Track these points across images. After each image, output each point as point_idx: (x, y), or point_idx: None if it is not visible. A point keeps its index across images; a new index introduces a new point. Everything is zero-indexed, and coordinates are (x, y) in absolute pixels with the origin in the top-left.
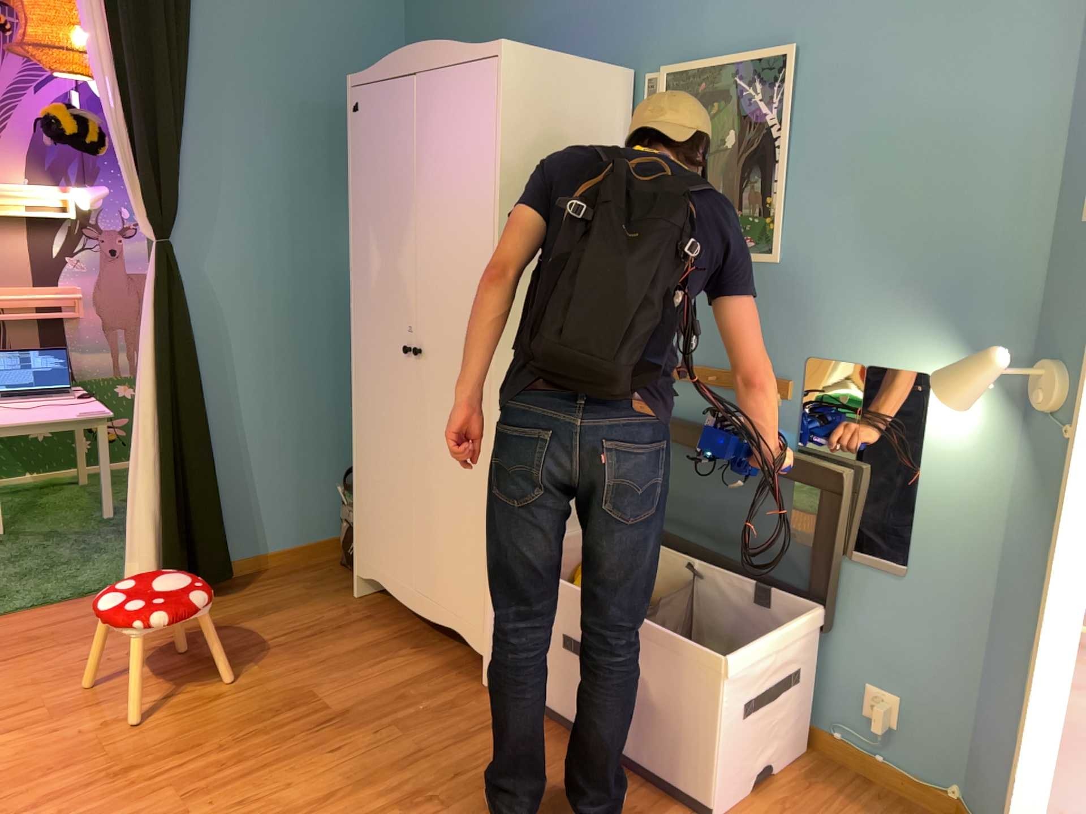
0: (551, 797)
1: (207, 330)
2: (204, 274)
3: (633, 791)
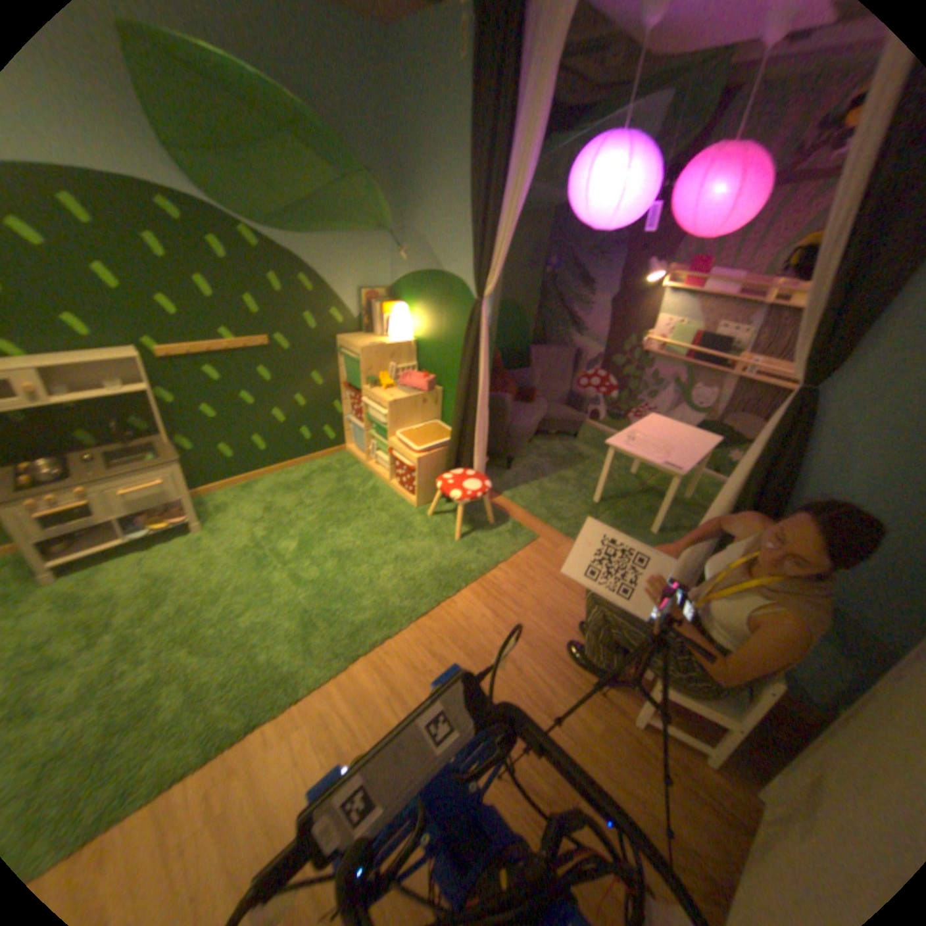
0: None
1: (818, 486)
2: (851, 435)
3: None
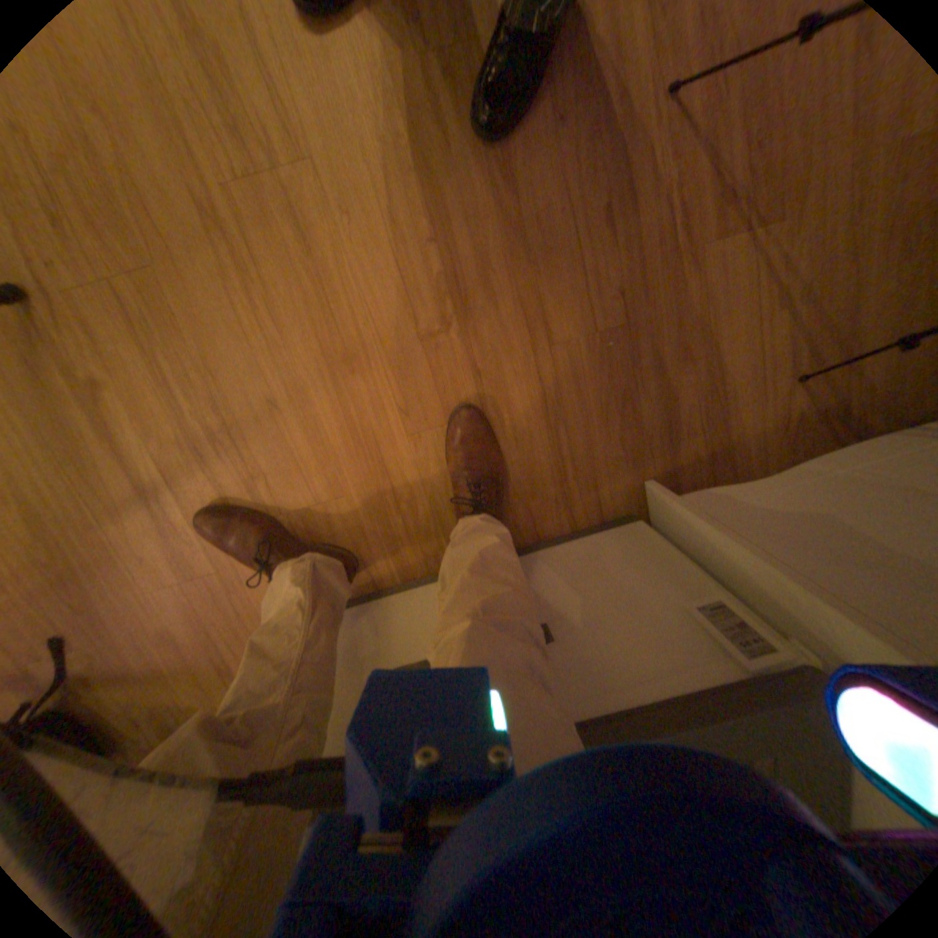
0: (389, 468)
1: None
2: None
3: (364, 559)
